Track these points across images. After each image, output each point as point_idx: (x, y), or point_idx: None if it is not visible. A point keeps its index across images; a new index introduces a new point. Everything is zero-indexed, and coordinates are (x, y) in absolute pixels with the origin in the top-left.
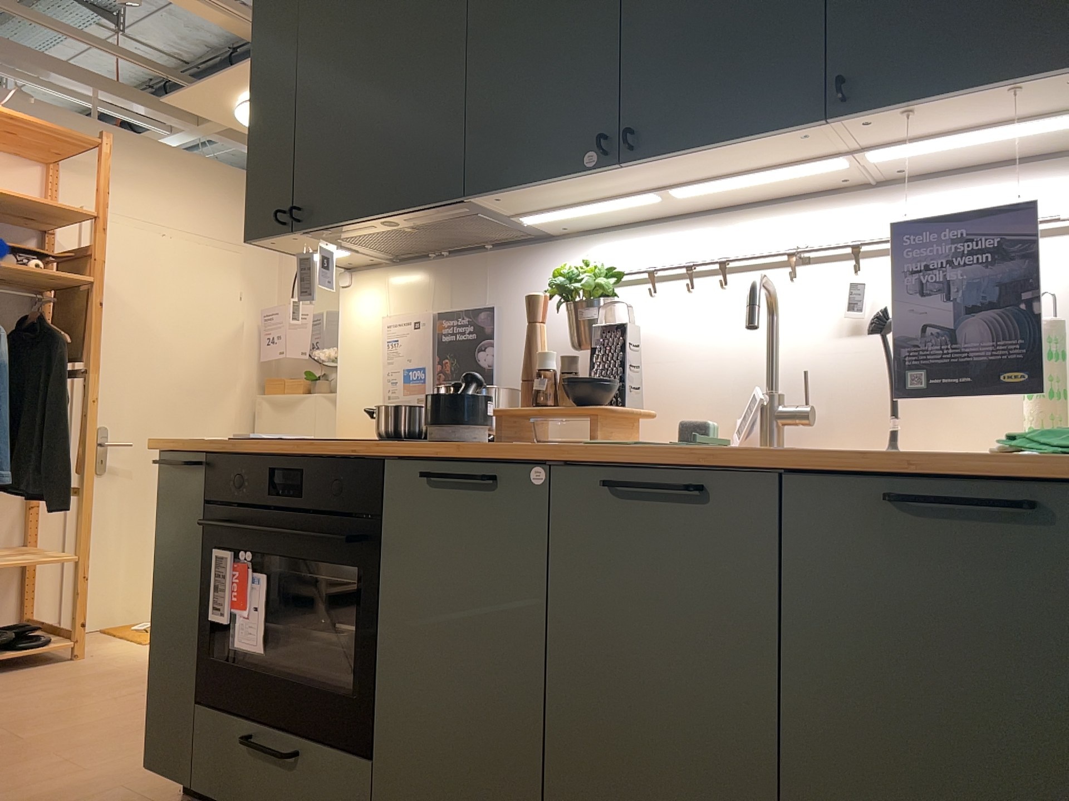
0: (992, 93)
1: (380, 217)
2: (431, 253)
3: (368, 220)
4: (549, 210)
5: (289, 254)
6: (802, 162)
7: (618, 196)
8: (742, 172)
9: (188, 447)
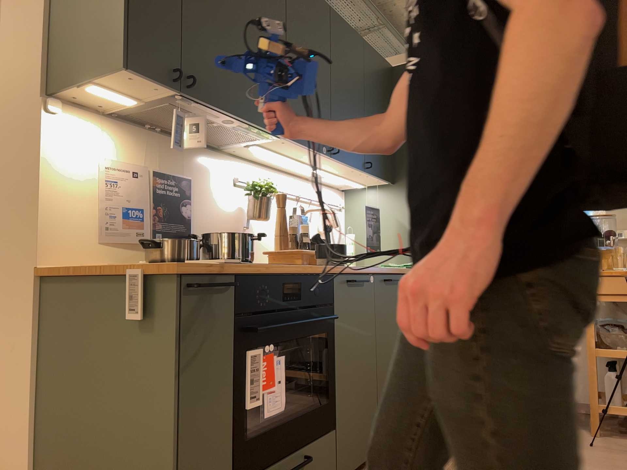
0: (378, 178)
1: (238, 119)
2: (150, 125)
3: (229, 116)
4: (270, 149)
5: (95, 80)
6: (332, 172)
7: (293, 157)
8: (322, 167)
9: (222, 270)
